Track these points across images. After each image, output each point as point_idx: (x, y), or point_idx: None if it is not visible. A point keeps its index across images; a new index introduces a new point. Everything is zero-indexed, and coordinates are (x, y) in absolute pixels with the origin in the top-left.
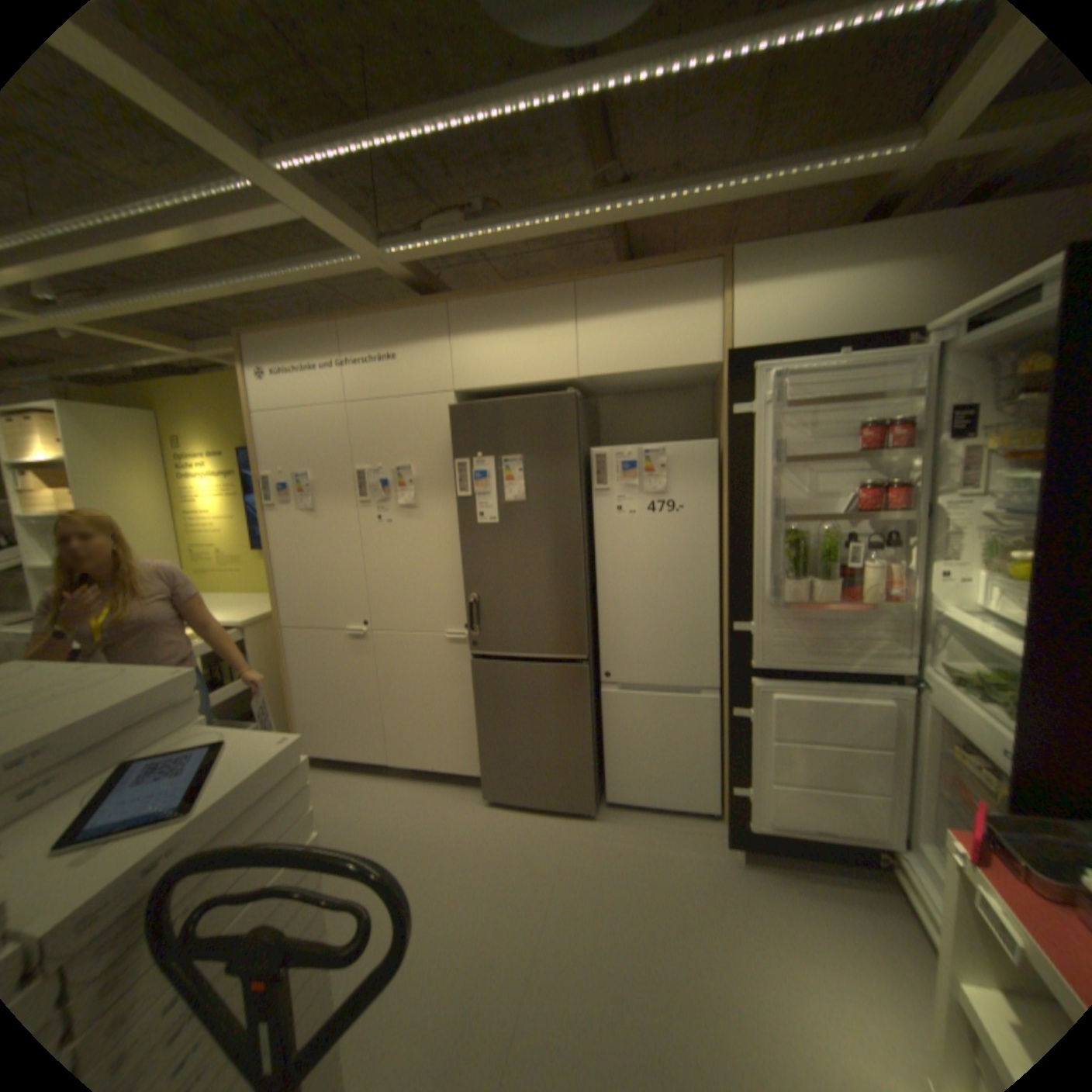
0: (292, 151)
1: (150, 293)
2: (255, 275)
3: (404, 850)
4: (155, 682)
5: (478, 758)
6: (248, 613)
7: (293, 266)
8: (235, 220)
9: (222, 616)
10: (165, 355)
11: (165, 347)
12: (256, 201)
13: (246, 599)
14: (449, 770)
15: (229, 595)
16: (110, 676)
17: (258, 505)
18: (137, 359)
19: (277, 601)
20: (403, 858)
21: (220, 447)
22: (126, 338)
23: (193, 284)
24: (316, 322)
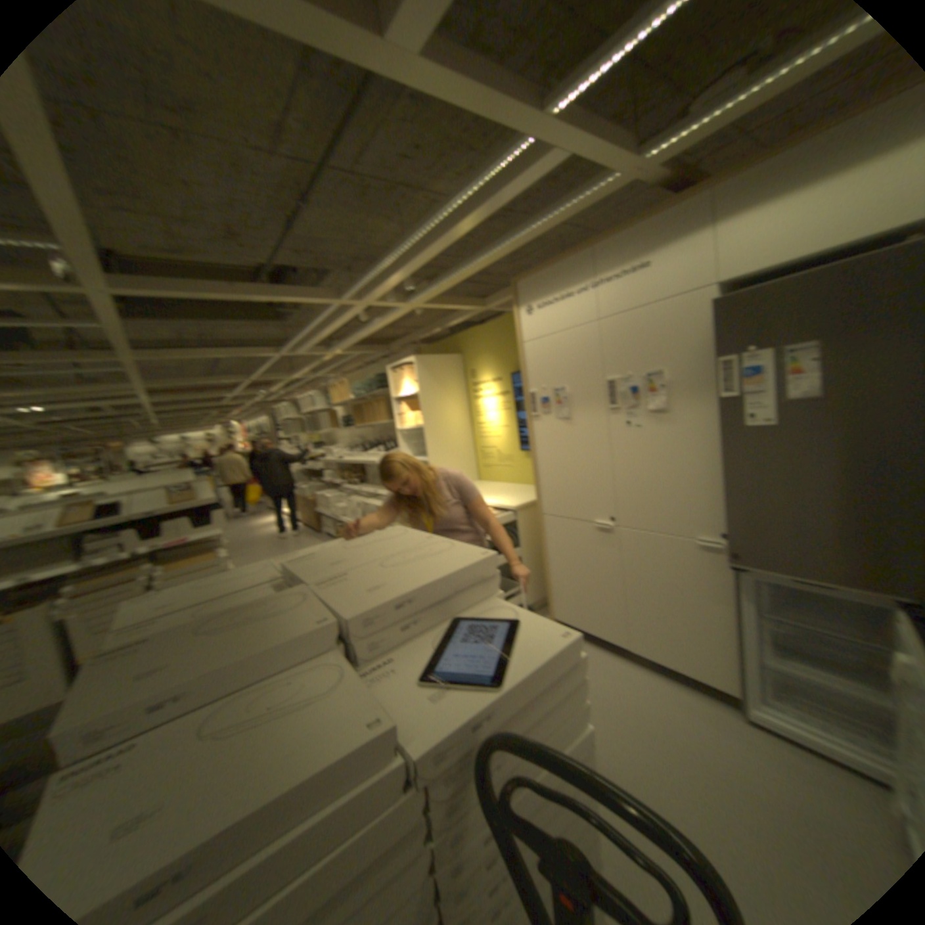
0: (569, 85)
1: (462, 267)
2: (529, 227)
3: (652, 742)
4: (471, 557)
5: (734, 677)
6: (519, 500)
7: (559, 208)
8: (519, 181)
9: (503, 500)
10: (469, 313)
11: (469, 307)
12: (535, 155)
13: (517, 489)
14: (697, 678)
15: (506, 485)
16: (445, 546)
17: (528, 416)
18: (454, 320)
19: (540, 493)
20: (651, 750)
21: (501, 374)
22: (448, 306)
23: (487, 251)
24: (575, 252)
